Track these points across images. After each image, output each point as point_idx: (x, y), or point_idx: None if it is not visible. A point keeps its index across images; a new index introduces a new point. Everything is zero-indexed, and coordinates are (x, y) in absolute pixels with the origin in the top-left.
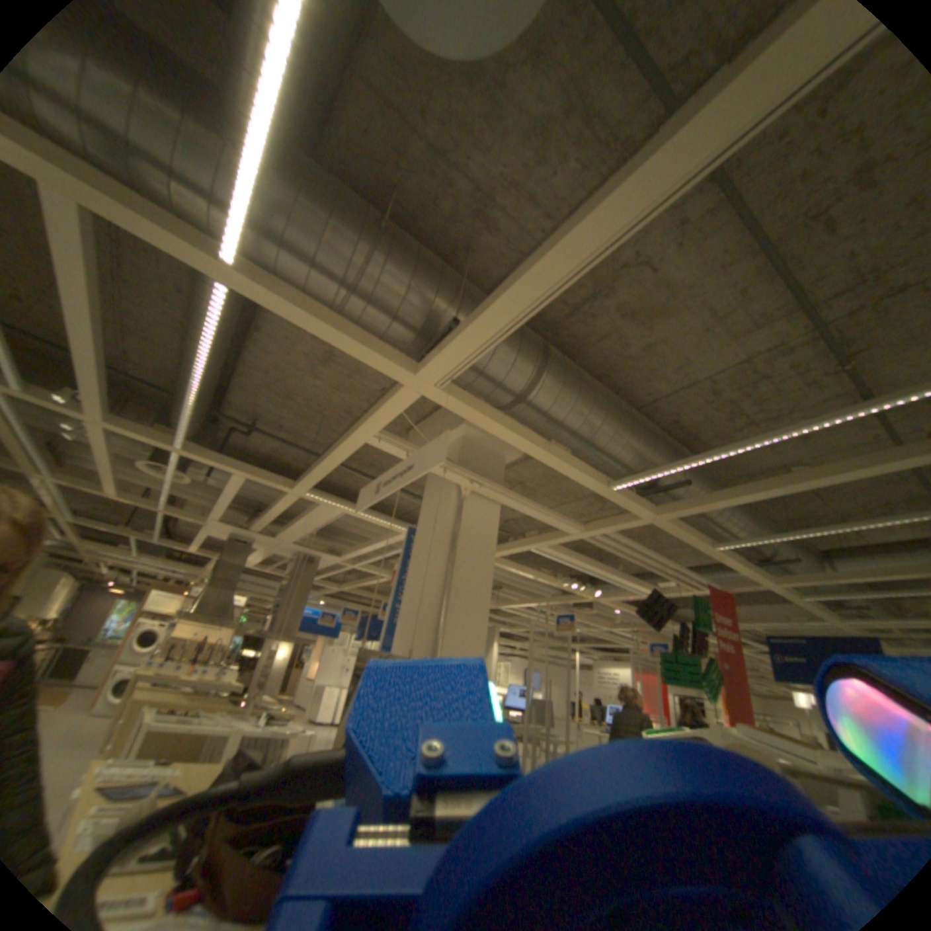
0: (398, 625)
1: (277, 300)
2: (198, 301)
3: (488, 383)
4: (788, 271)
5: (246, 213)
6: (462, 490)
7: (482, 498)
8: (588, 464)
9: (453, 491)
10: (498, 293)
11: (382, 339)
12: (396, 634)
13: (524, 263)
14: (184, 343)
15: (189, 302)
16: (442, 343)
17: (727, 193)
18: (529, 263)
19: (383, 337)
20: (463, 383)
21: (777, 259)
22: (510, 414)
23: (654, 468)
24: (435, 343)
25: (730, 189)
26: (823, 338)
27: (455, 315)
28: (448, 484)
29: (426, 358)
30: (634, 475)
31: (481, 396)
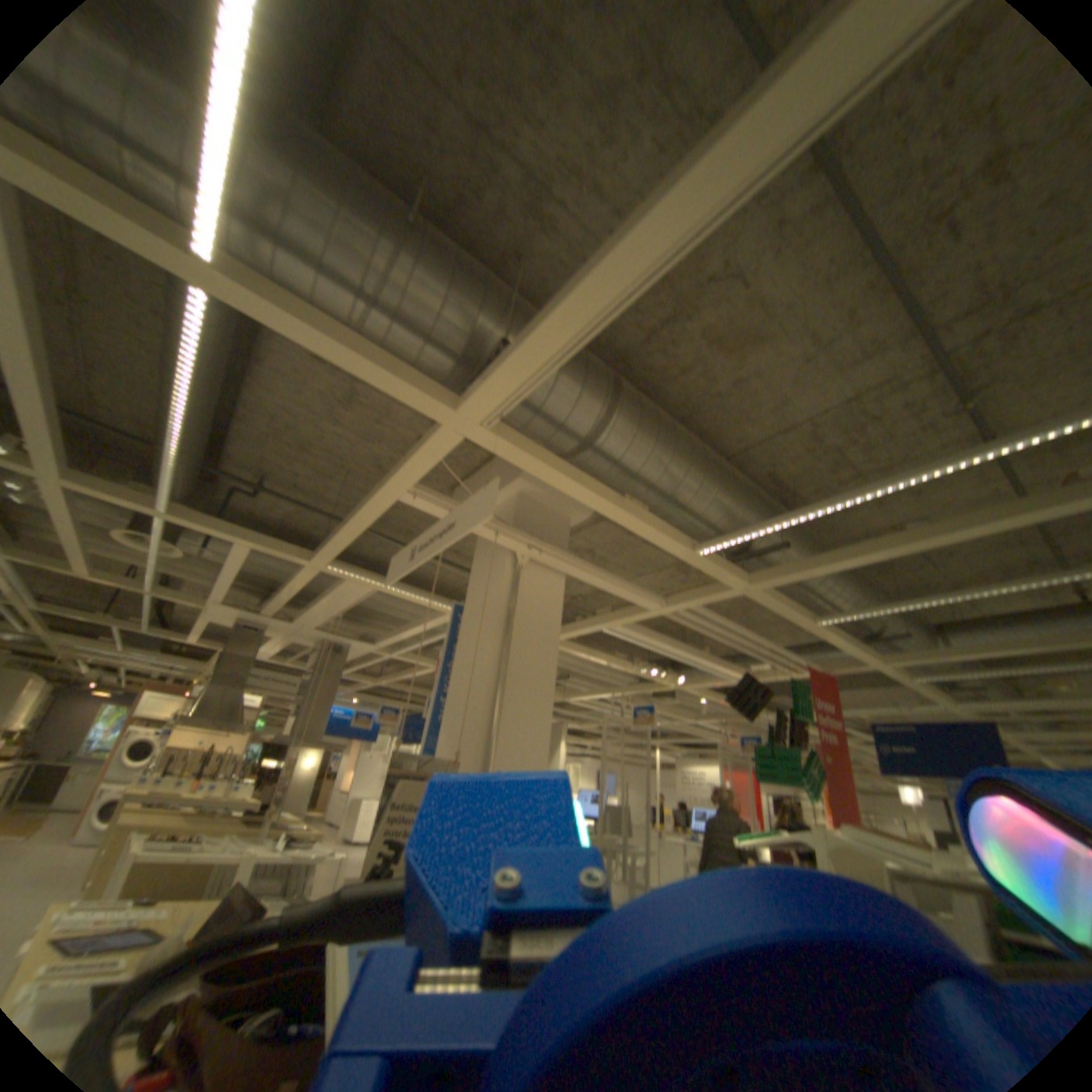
0: (442, 724)
1: (273, 311)
2: (176, 321)
3: (547, 425)
4: (905, 286)
5: (230, 198)
6: (518, 559)
7: (542, 569)
8: (669, 526)
9: (507, 560)
10: (556, 303)
11: (414, 369)
12: (440, 734)
13: (588, 263)
14: (162, 377)
15: (165, 322)
16: (488, 371)
17: (835, 184)
18: (595, 262)
19: (415, 366)
20: (516, 425)
21: (892, 270)
22: (574, 465)
23: (746, 529)
24: (480, 373)
25: (839, 180)
26: (943, 370)
27: (504, 337)
28: (501, 552)
29: (469, 390)
30: (723, 538)
31: (538, 442)
